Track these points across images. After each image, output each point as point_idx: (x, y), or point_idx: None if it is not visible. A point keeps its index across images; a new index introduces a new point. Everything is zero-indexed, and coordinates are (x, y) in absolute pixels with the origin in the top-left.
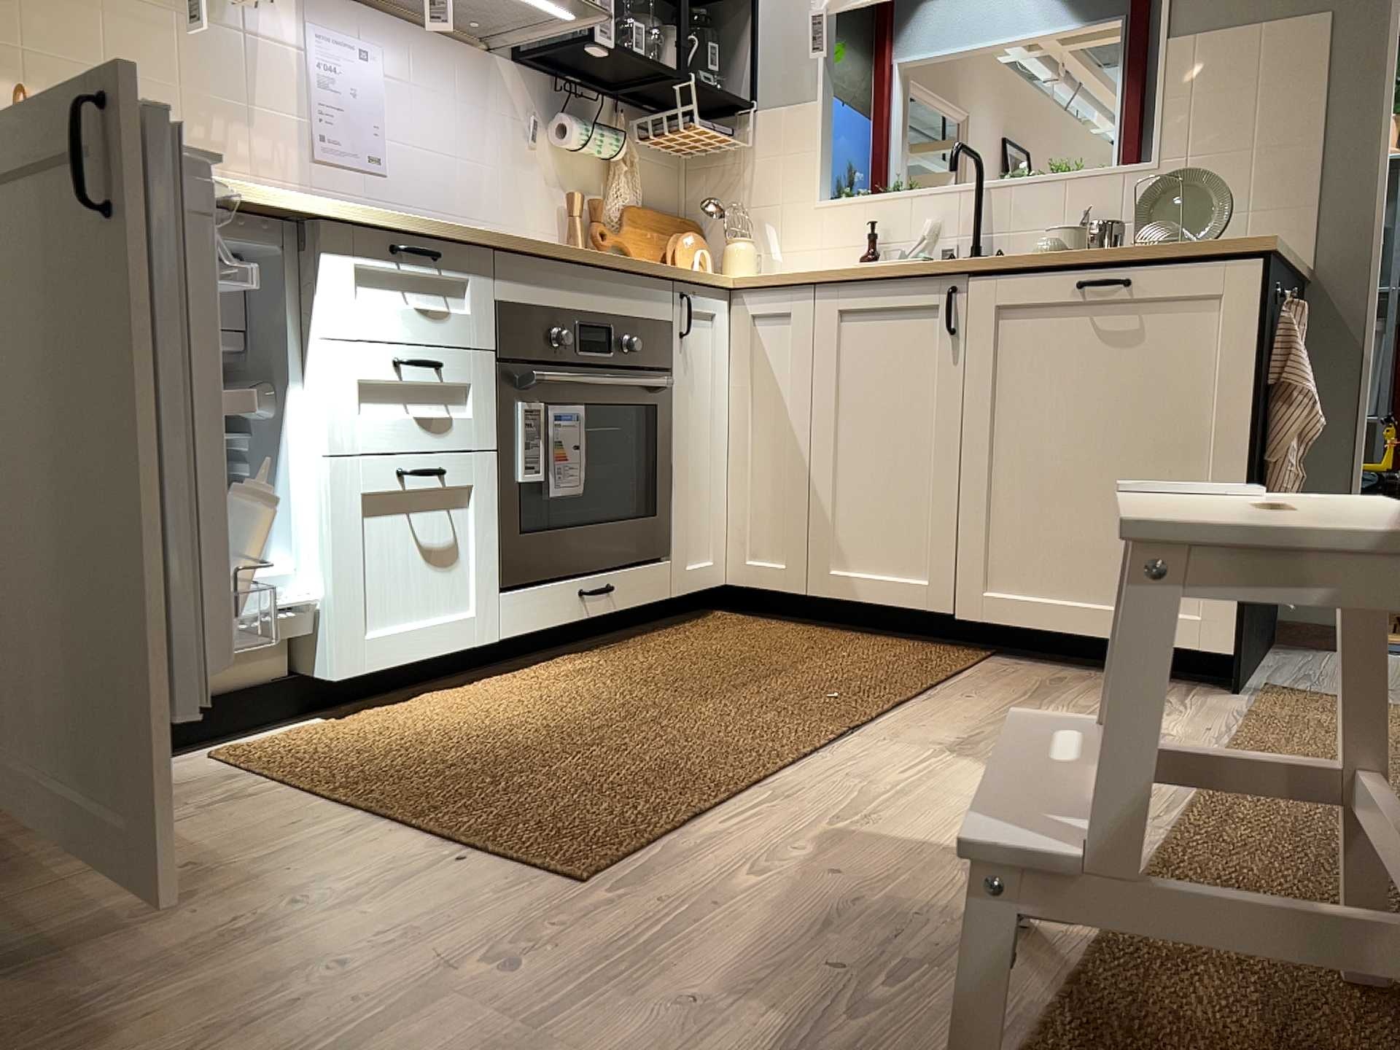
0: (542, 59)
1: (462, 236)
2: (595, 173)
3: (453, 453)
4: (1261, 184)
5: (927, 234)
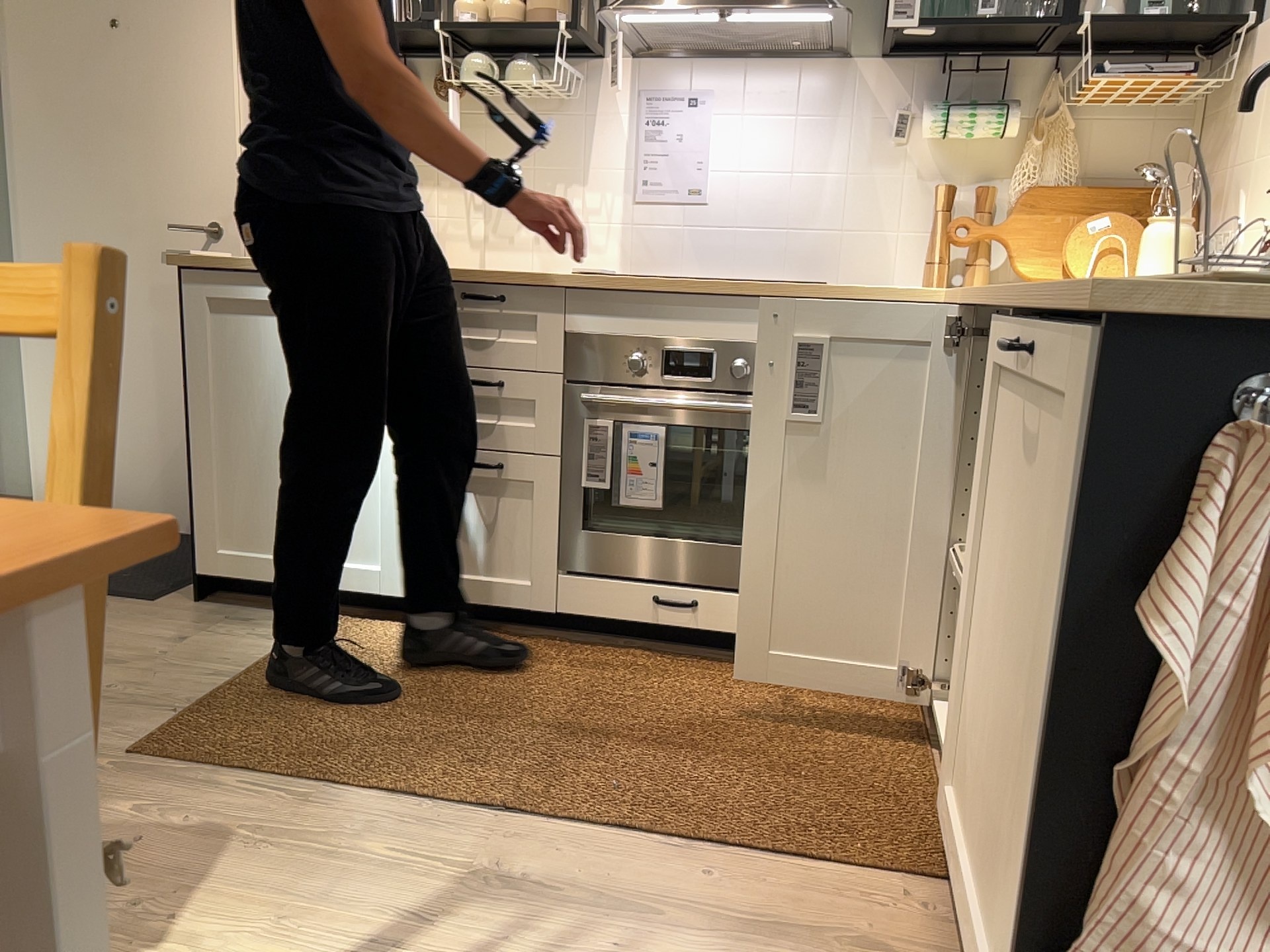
0: (899, 50)
1: (523, 282)
2: (999, 157)
3: (515, 455)
4: None
5: None
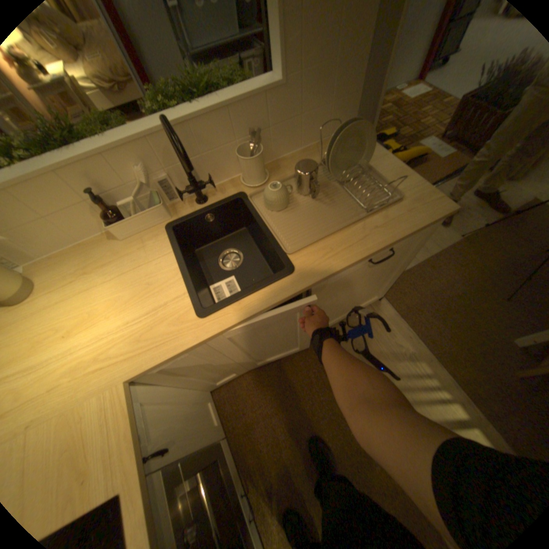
0: None
1: None
2: None
3: None
4: (341, 79)
5: (135, 174)
